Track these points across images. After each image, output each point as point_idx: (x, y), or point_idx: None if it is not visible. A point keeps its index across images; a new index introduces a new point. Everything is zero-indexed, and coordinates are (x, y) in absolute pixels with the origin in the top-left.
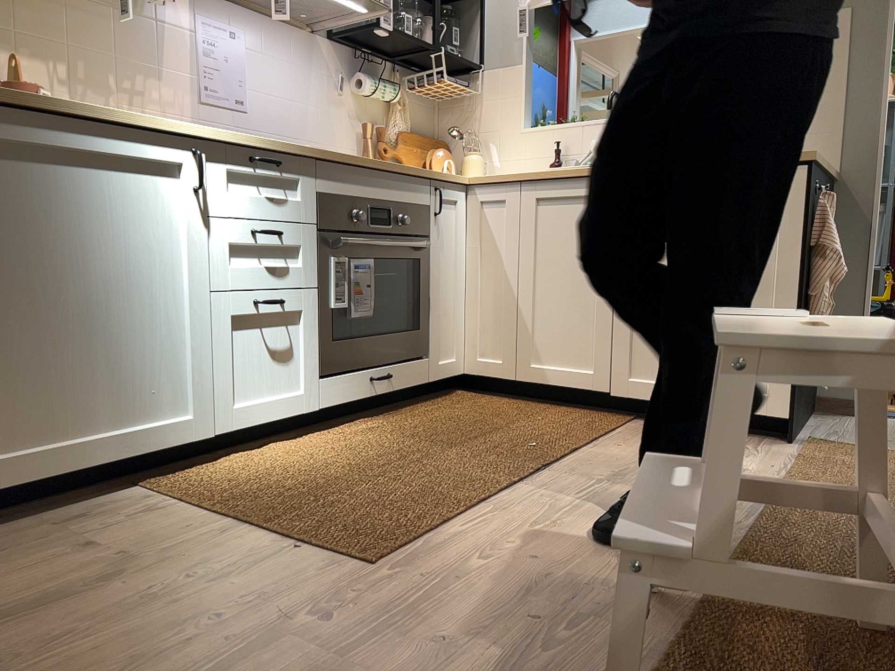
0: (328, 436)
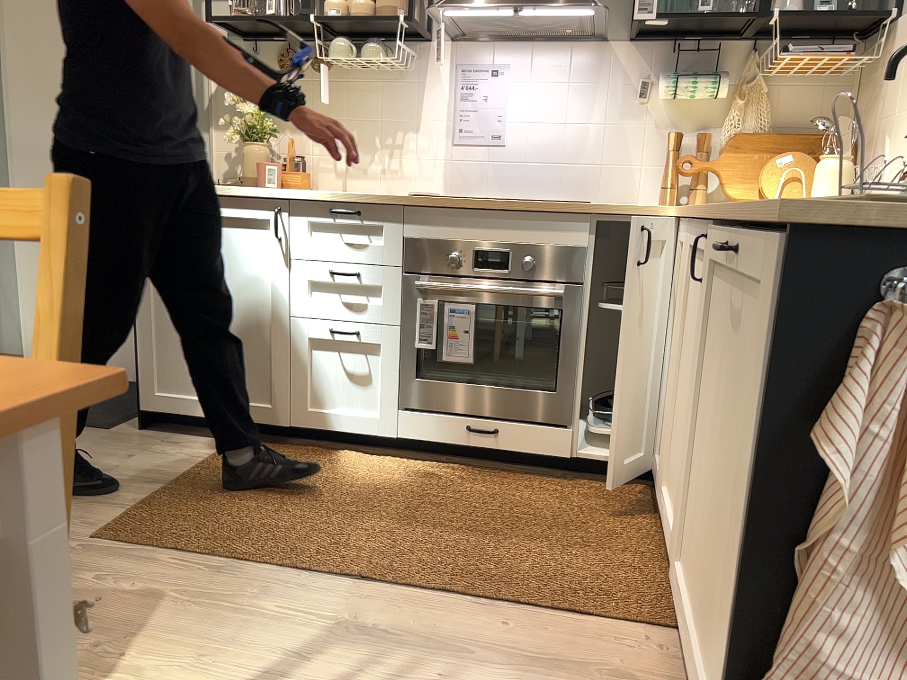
0: (397, 466)
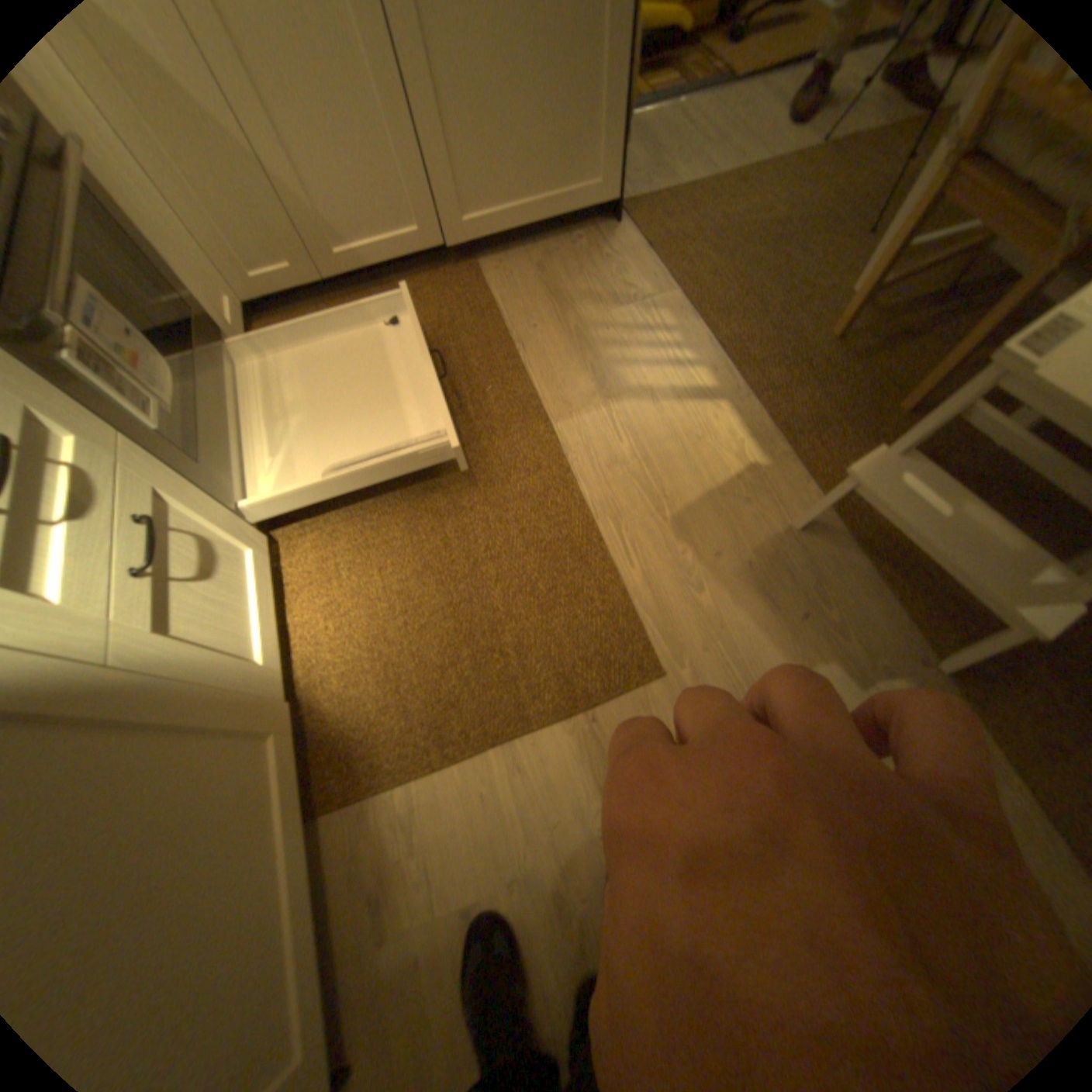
0: (297, 546)
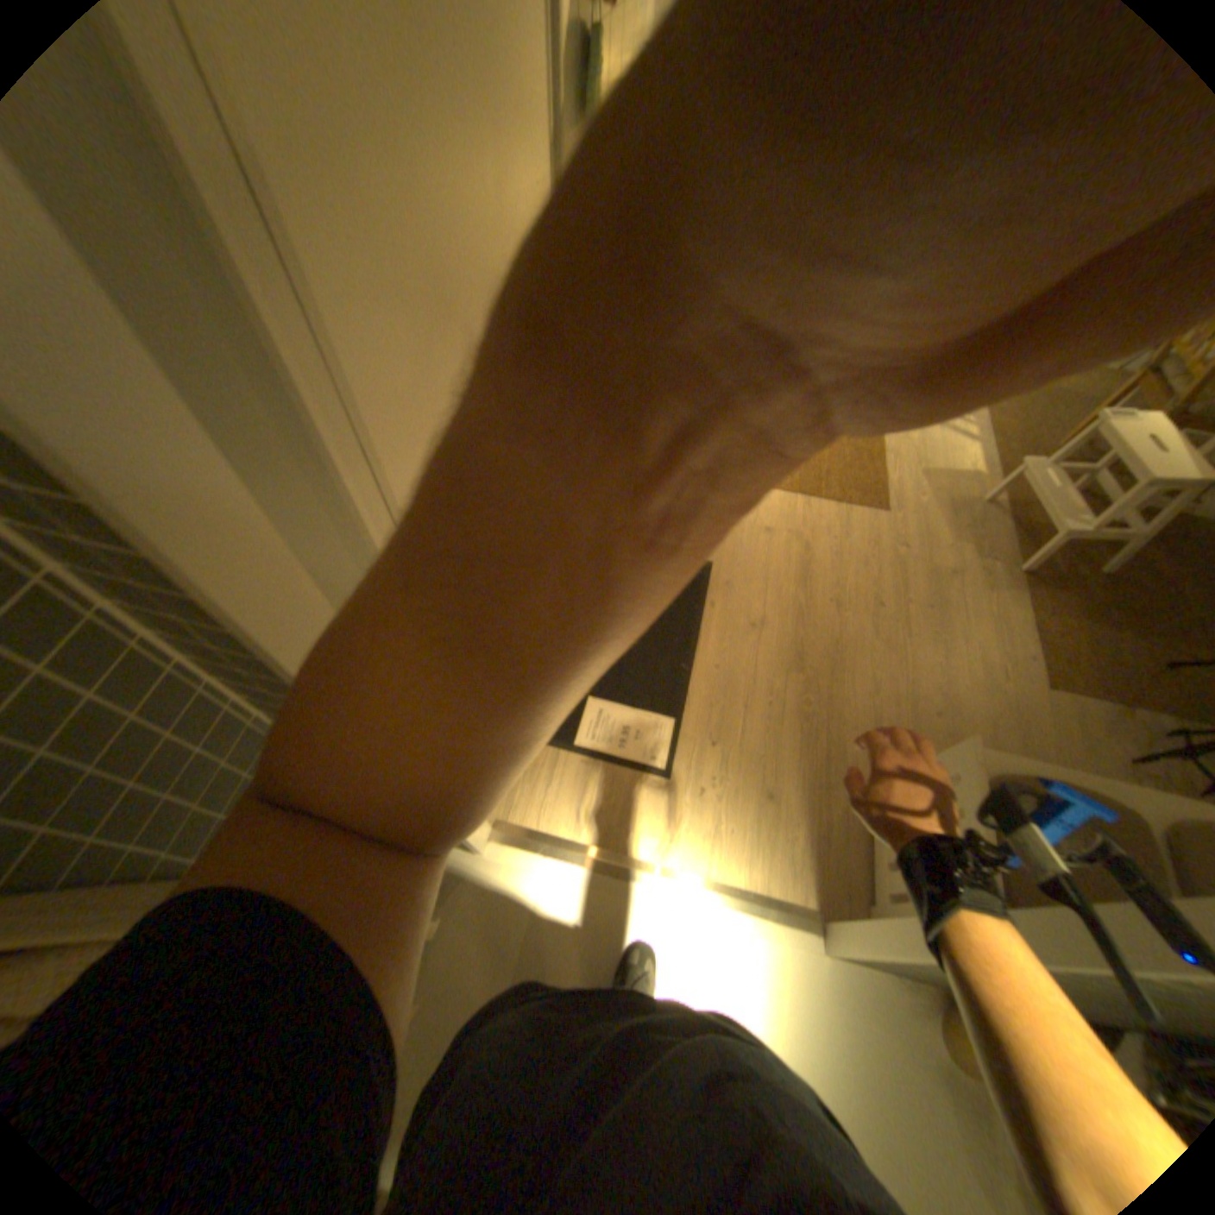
0: None
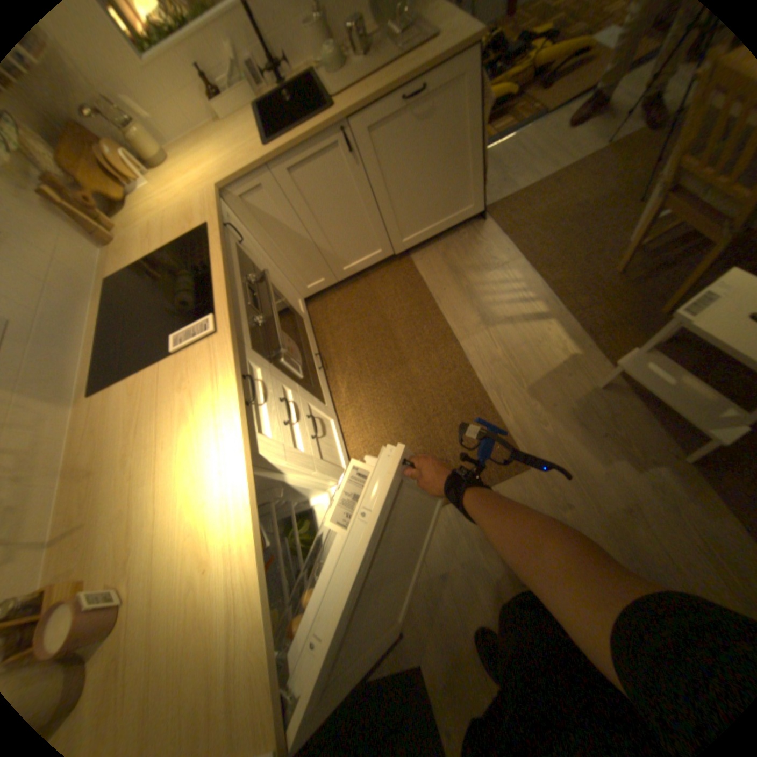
0: (344, 414)
